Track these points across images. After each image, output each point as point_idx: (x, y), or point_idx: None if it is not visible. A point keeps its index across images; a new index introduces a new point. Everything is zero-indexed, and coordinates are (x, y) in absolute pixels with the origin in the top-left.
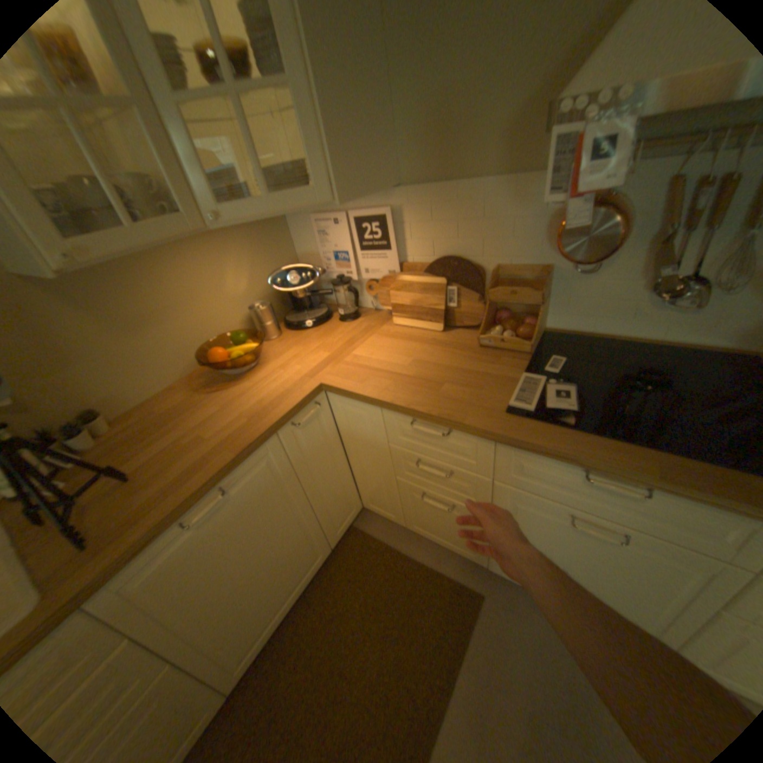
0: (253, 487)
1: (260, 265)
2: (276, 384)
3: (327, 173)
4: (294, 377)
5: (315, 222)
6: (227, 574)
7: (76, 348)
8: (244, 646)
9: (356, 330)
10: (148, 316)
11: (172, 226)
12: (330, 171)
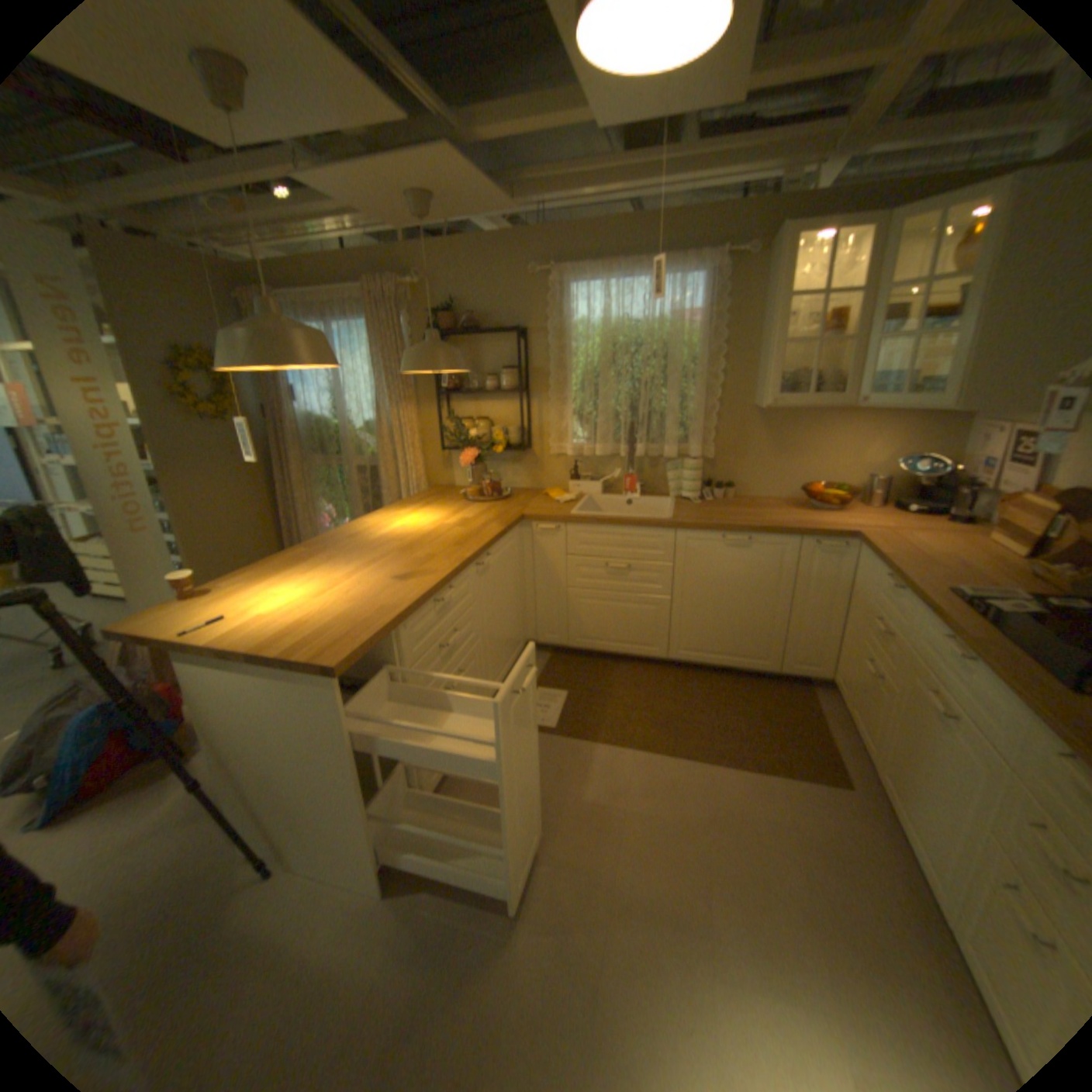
0: (765, 556)
1: (912, 449)
2: (833, 521)
3: (964, 387)
4: (848, 523)
5: (987, 427)
6: (718, 588)
7: (751, 449)
8: (693, 643)
9: (948, 528)
10: (797, 449)
11: (834, 399)
12: (965, 387)
